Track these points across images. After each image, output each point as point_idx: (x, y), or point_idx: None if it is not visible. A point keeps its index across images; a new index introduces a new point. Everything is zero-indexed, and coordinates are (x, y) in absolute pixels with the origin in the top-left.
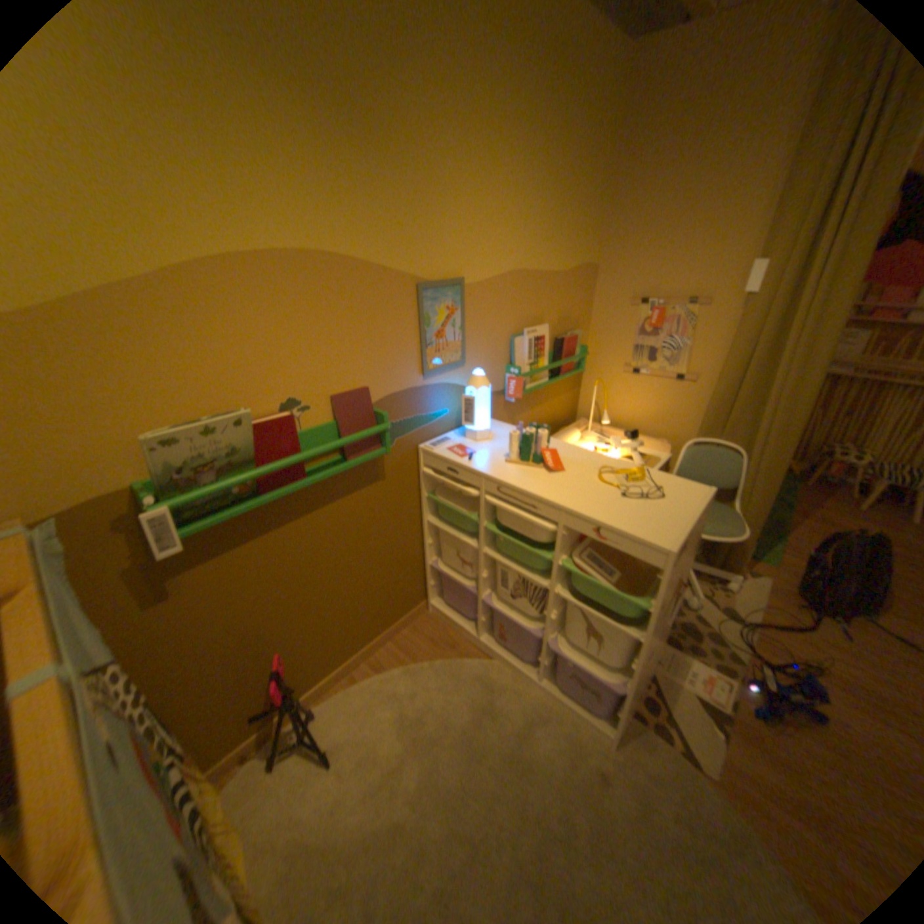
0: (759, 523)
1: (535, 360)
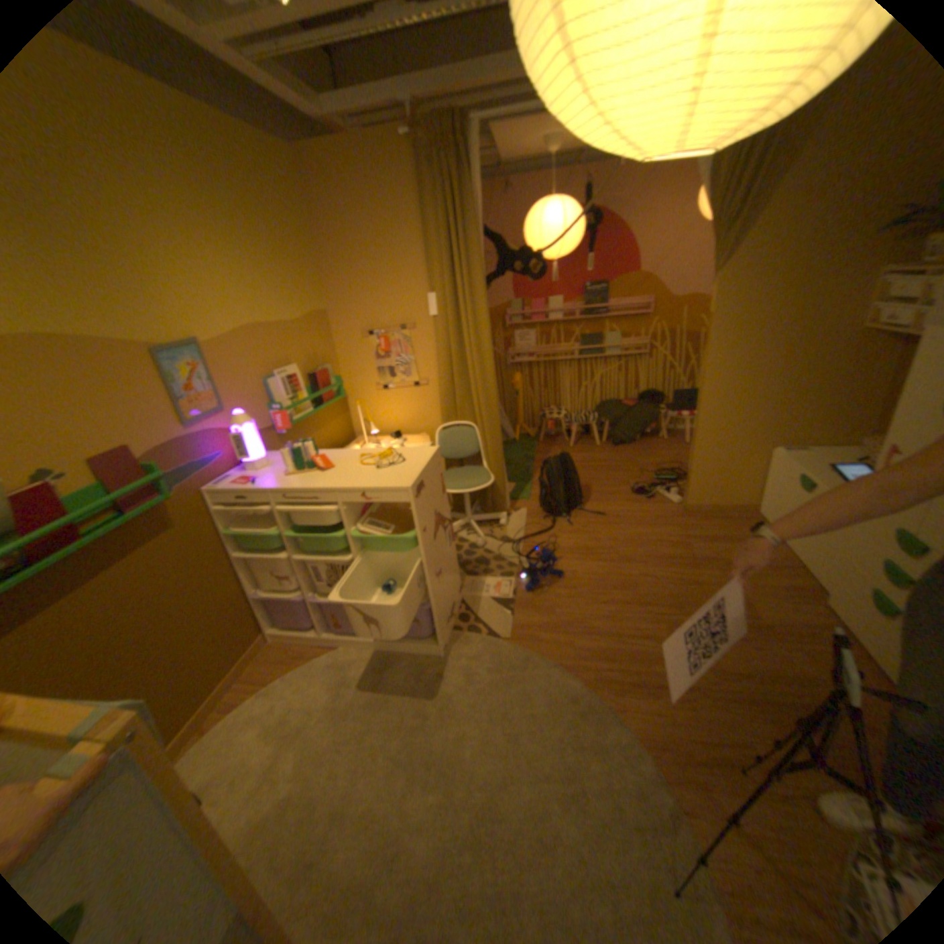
0: (500, 471)
1: (295, 395)
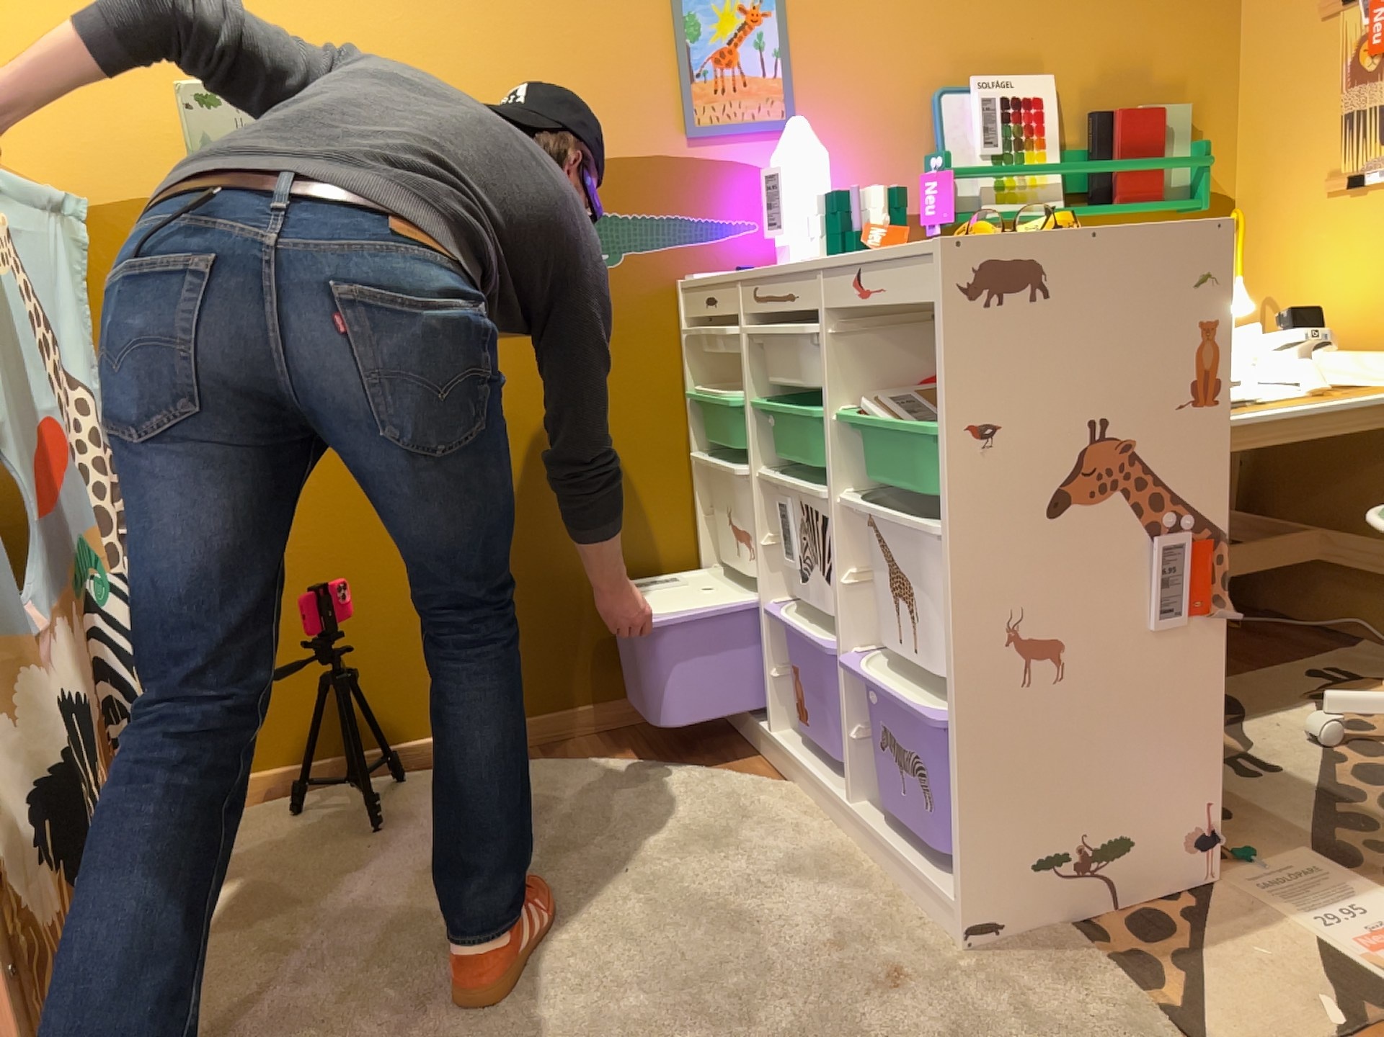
0: None
1: (1011, 151)
